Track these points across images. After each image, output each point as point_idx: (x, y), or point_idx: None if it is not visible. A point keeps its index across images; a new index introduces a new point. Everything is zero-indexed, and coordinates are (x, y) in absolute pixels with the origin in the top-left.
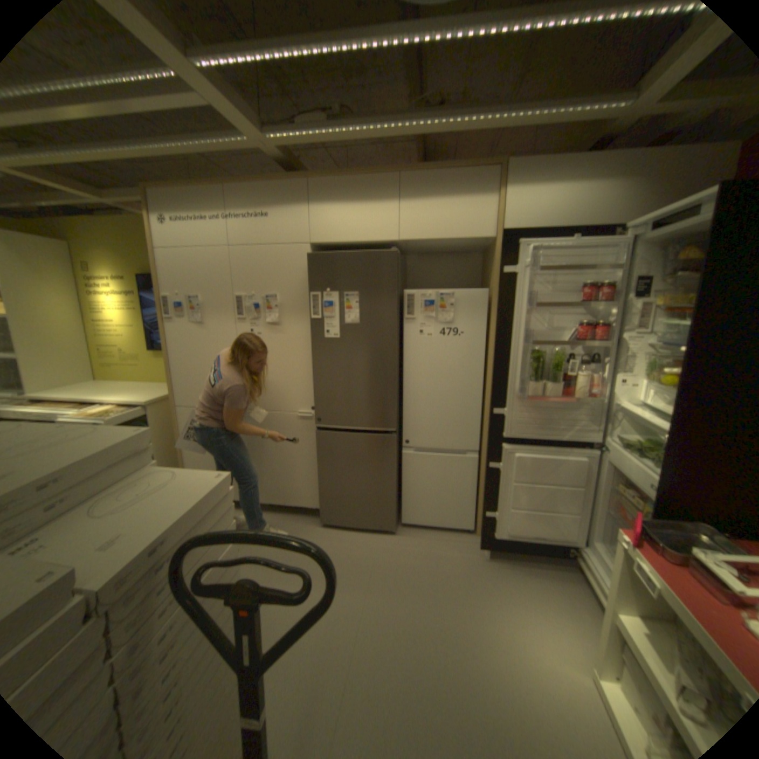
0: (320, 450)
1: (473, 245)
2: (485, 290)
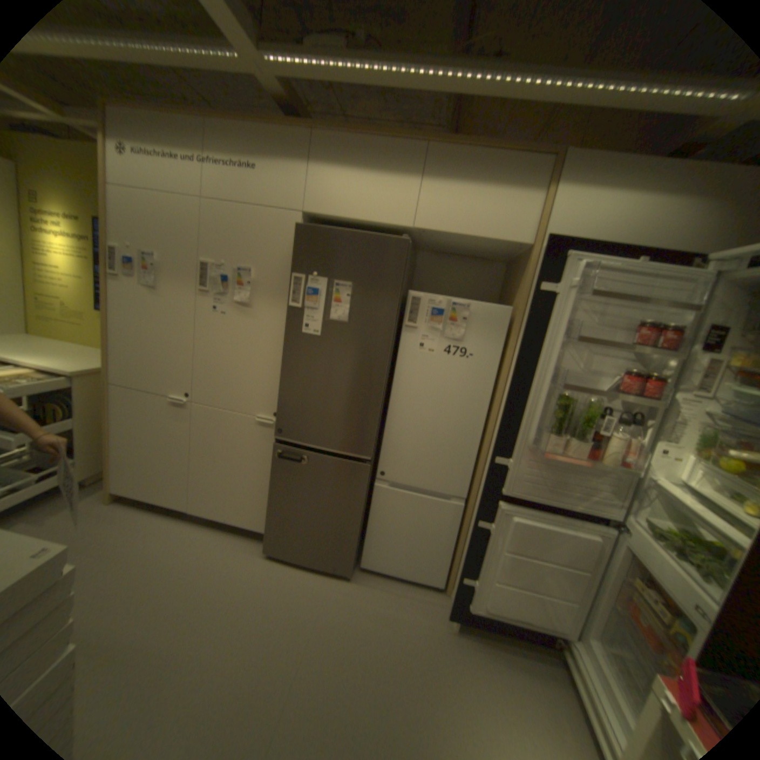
0: (276, 466)
1: (501, 251)
2: (508, 307)
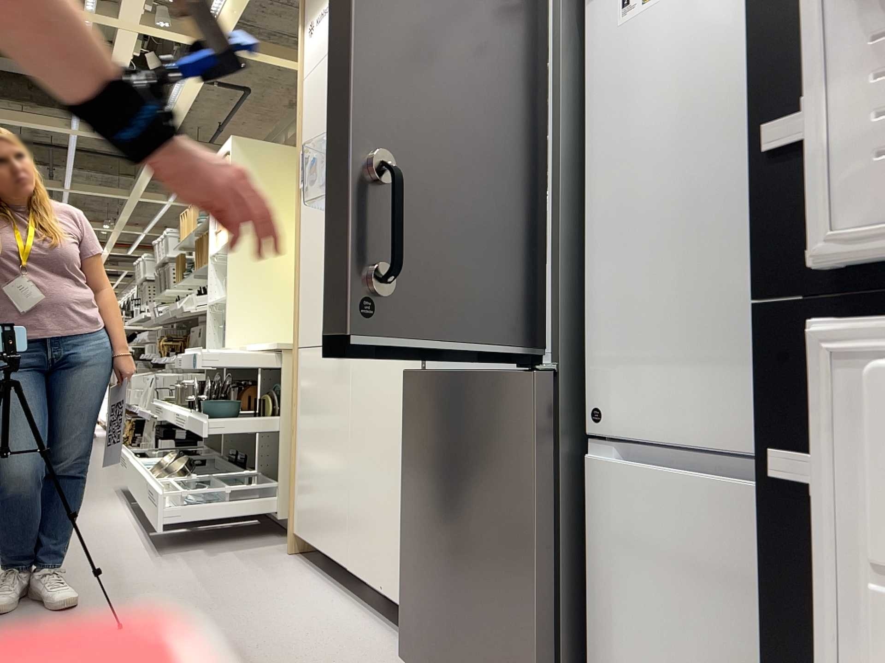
0: (407, 428)
1: None
2: None
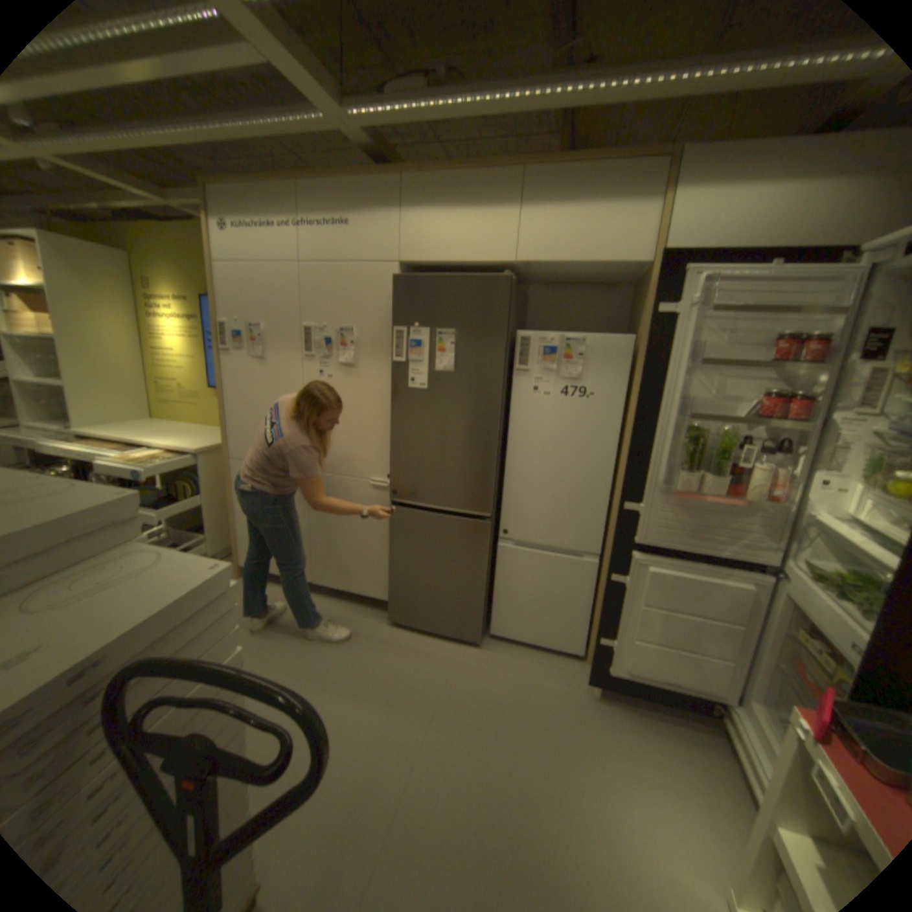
0: (394, 530)
1: (620, 273)
2: (630, 336)
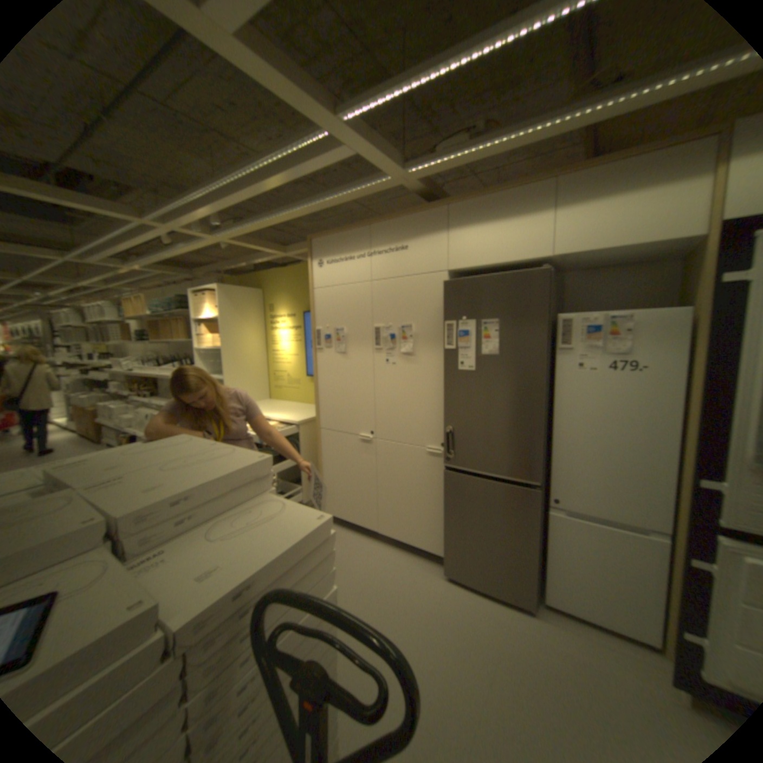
0: (448, 493)
1: (666, 250)
2: (686, 308)
